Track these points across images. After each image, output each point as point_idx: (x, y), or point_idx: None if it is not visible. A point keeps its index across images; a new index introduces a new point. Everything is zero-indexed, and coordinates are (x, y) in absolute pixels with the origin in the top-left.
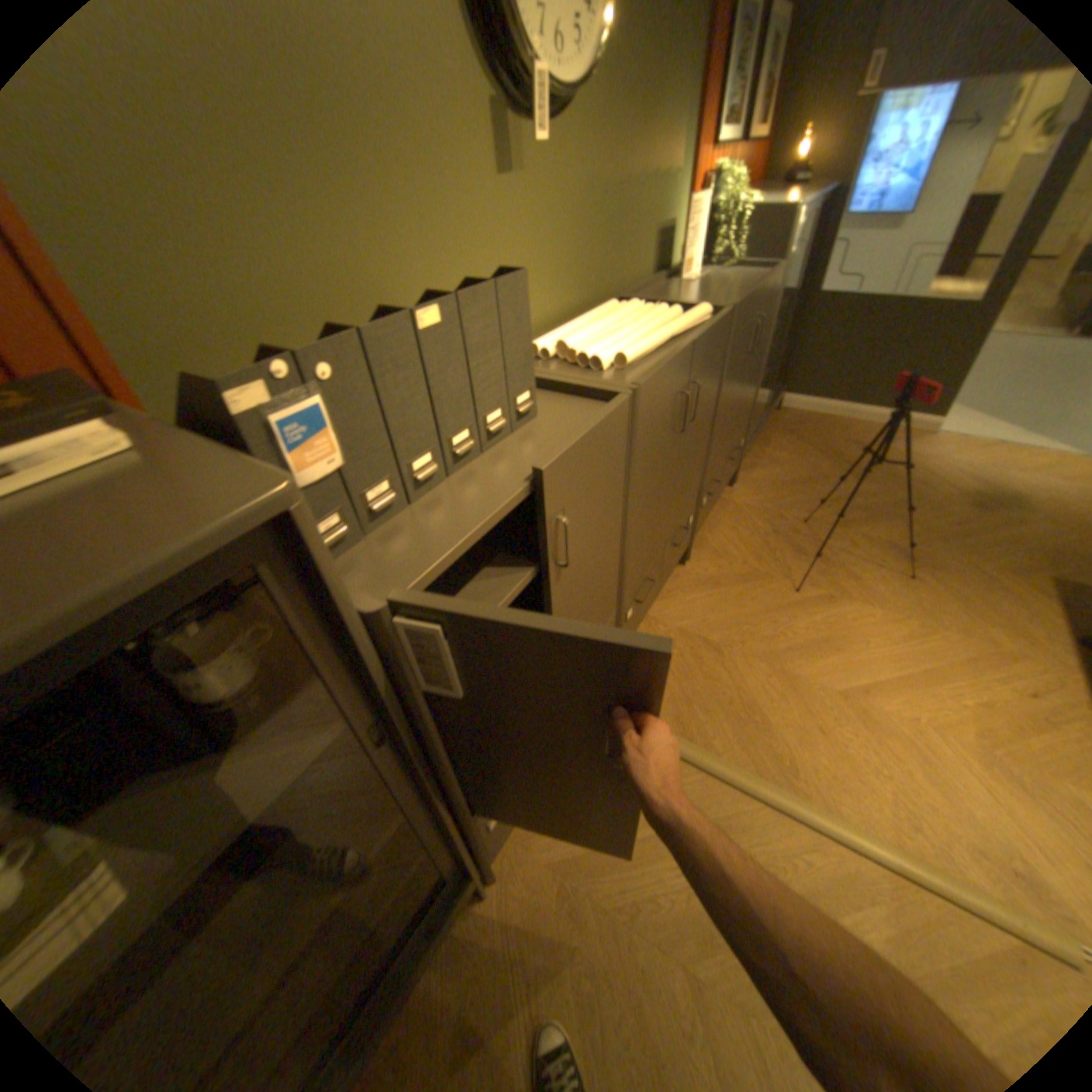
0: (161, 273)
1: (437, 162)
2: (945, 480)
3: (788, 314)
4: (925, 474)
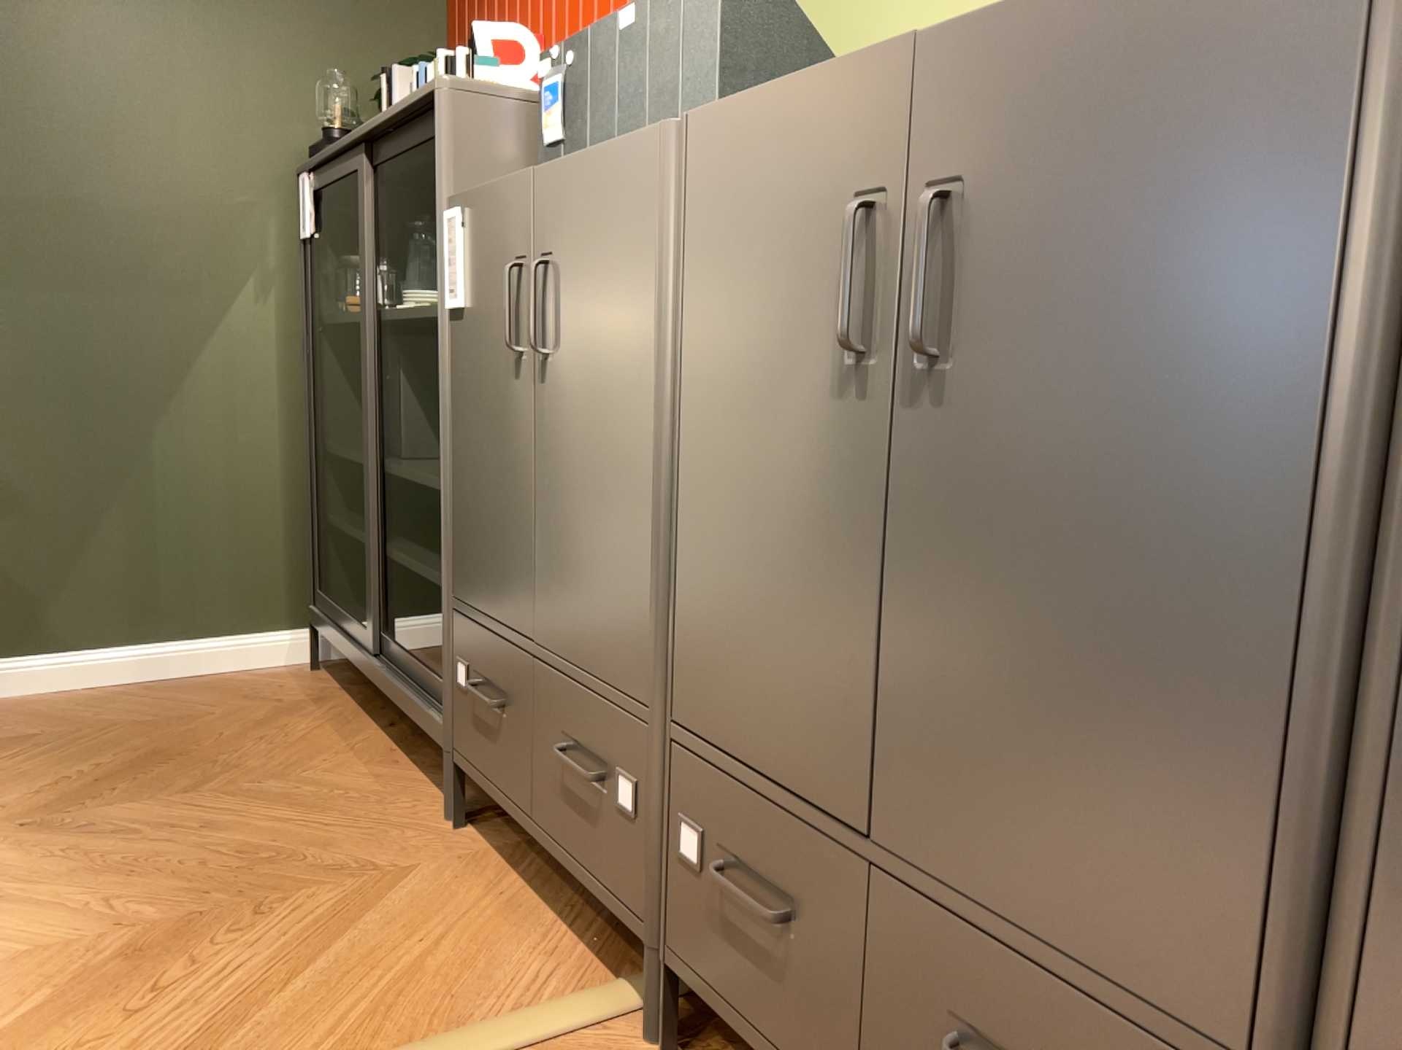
0: None
1: None
2: None
3: None
4: None
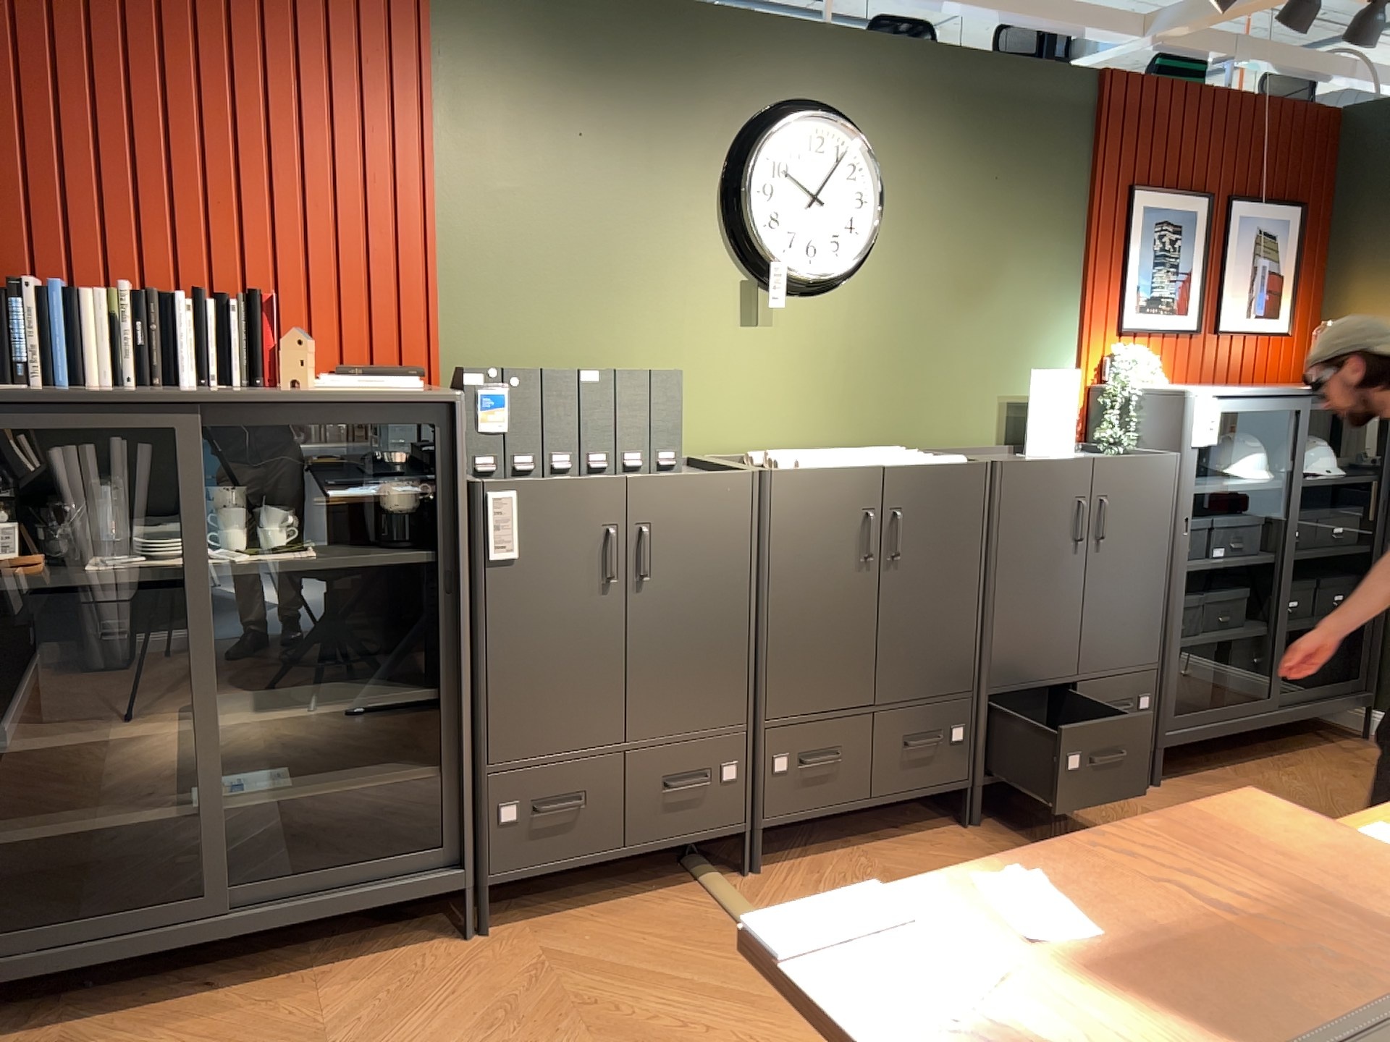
0: (480, 341)
1: (681, 312)
2: None
3: (1308, 555)
4: None
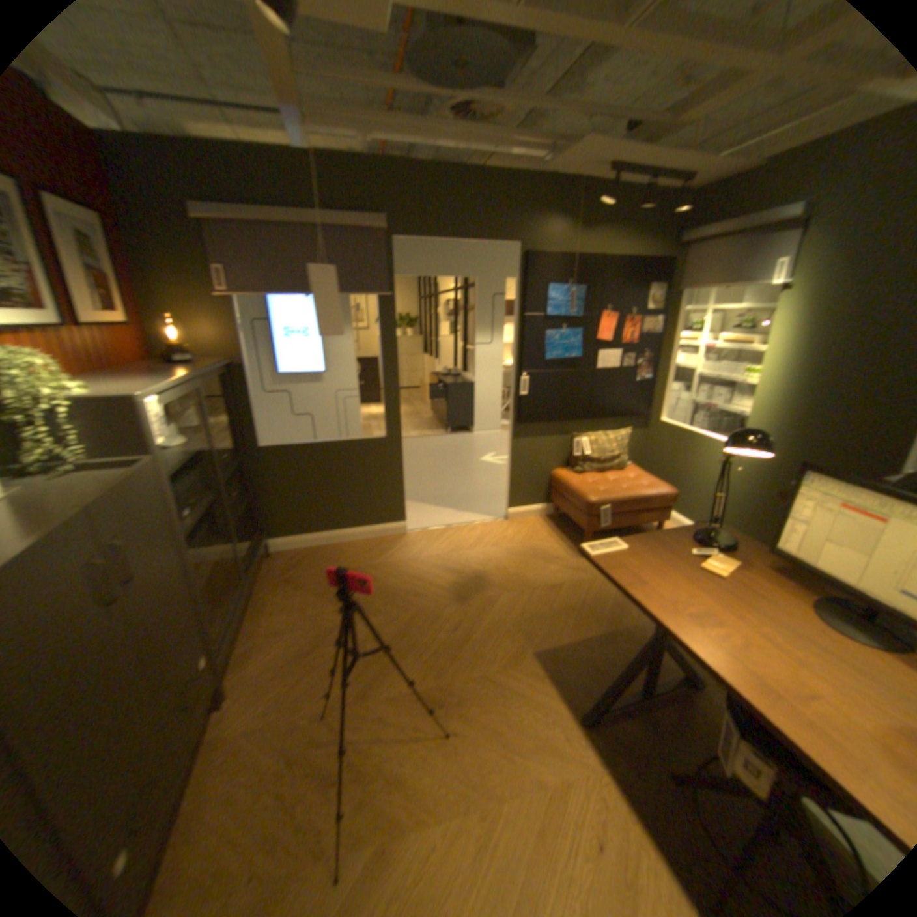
0: None
1: None
2: (428, 581)
3: (226, 479)
4: (413, 582)
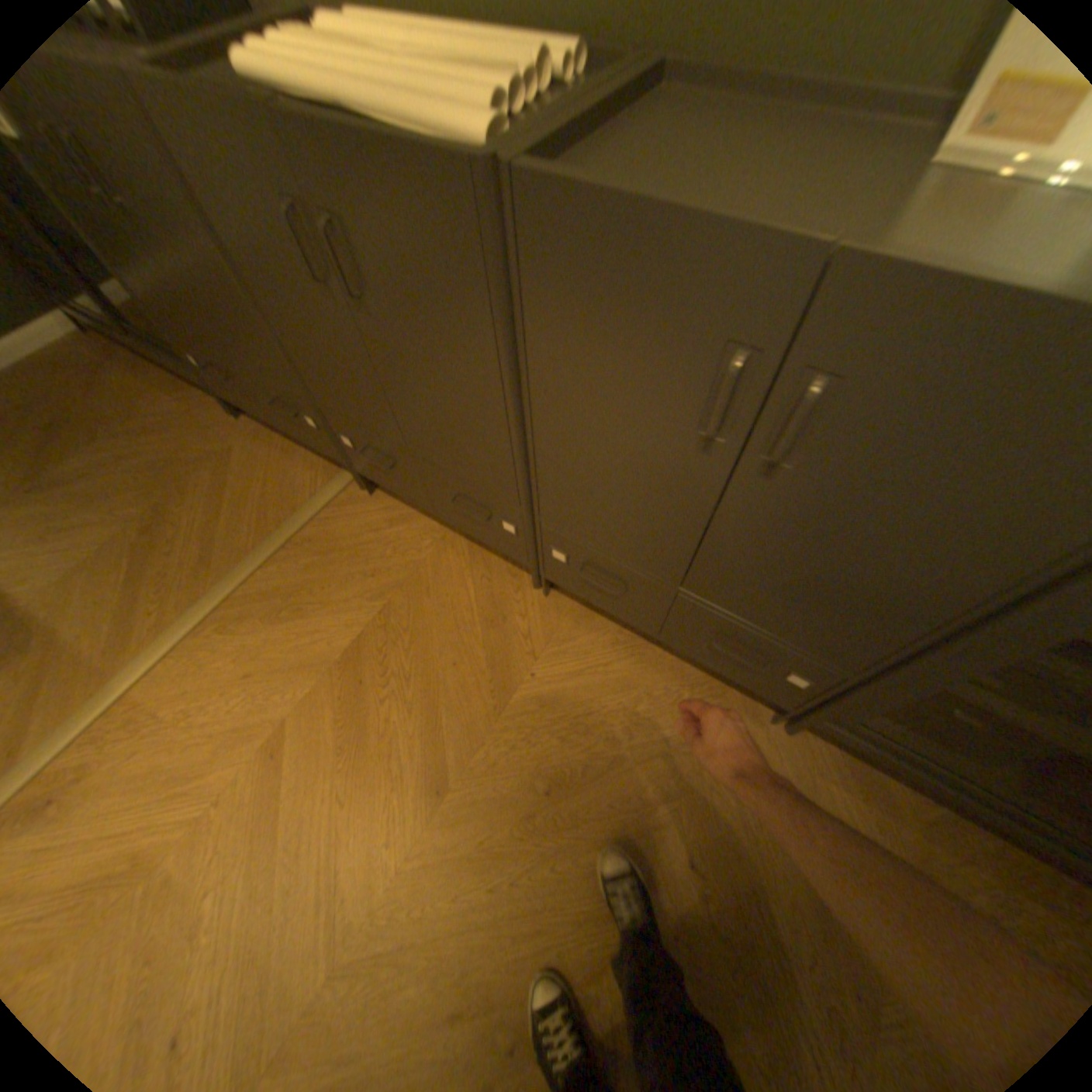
0: None
1: None
2: None
3: None
4: None
